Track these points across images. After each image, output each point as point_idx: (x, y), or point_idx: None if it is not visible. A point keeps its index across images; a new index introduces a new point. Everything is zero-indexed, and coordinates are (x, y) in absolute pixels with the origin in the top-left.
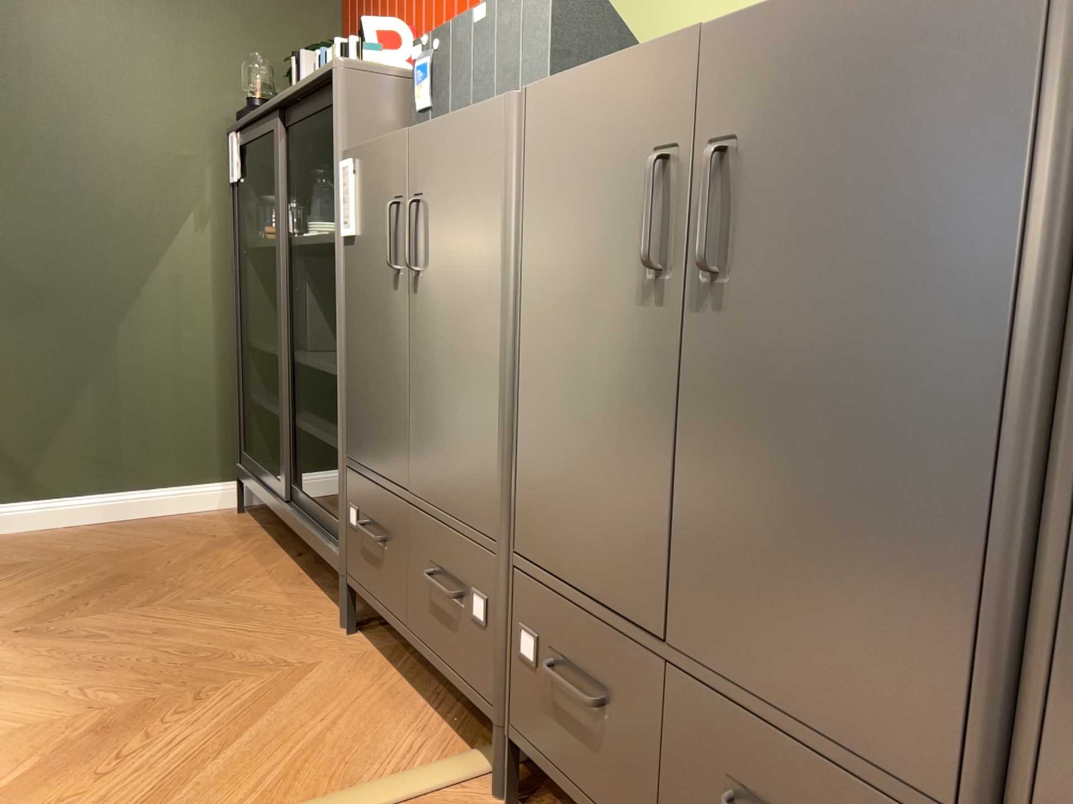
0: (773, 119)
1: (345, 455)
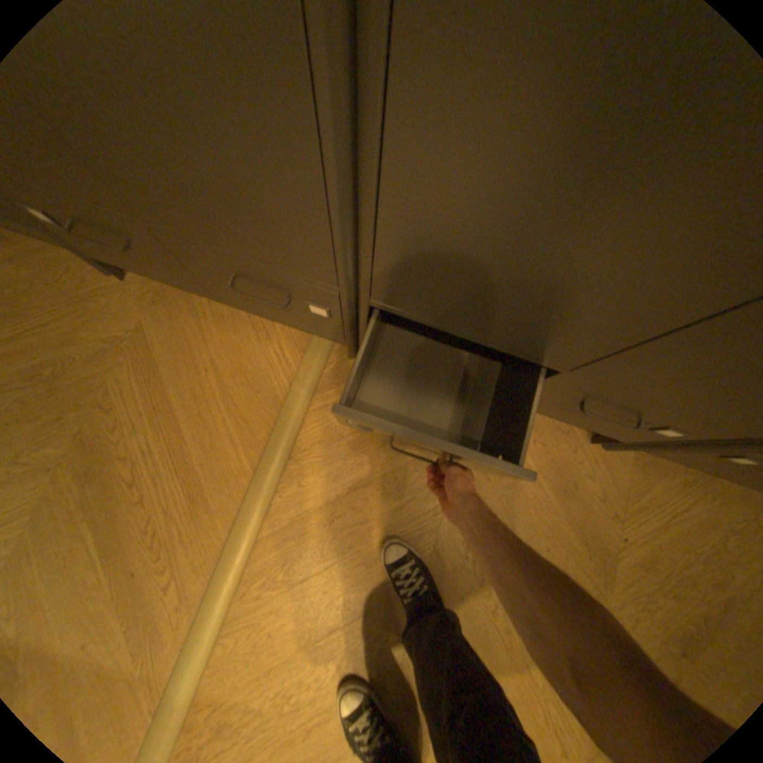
0: None
1: None
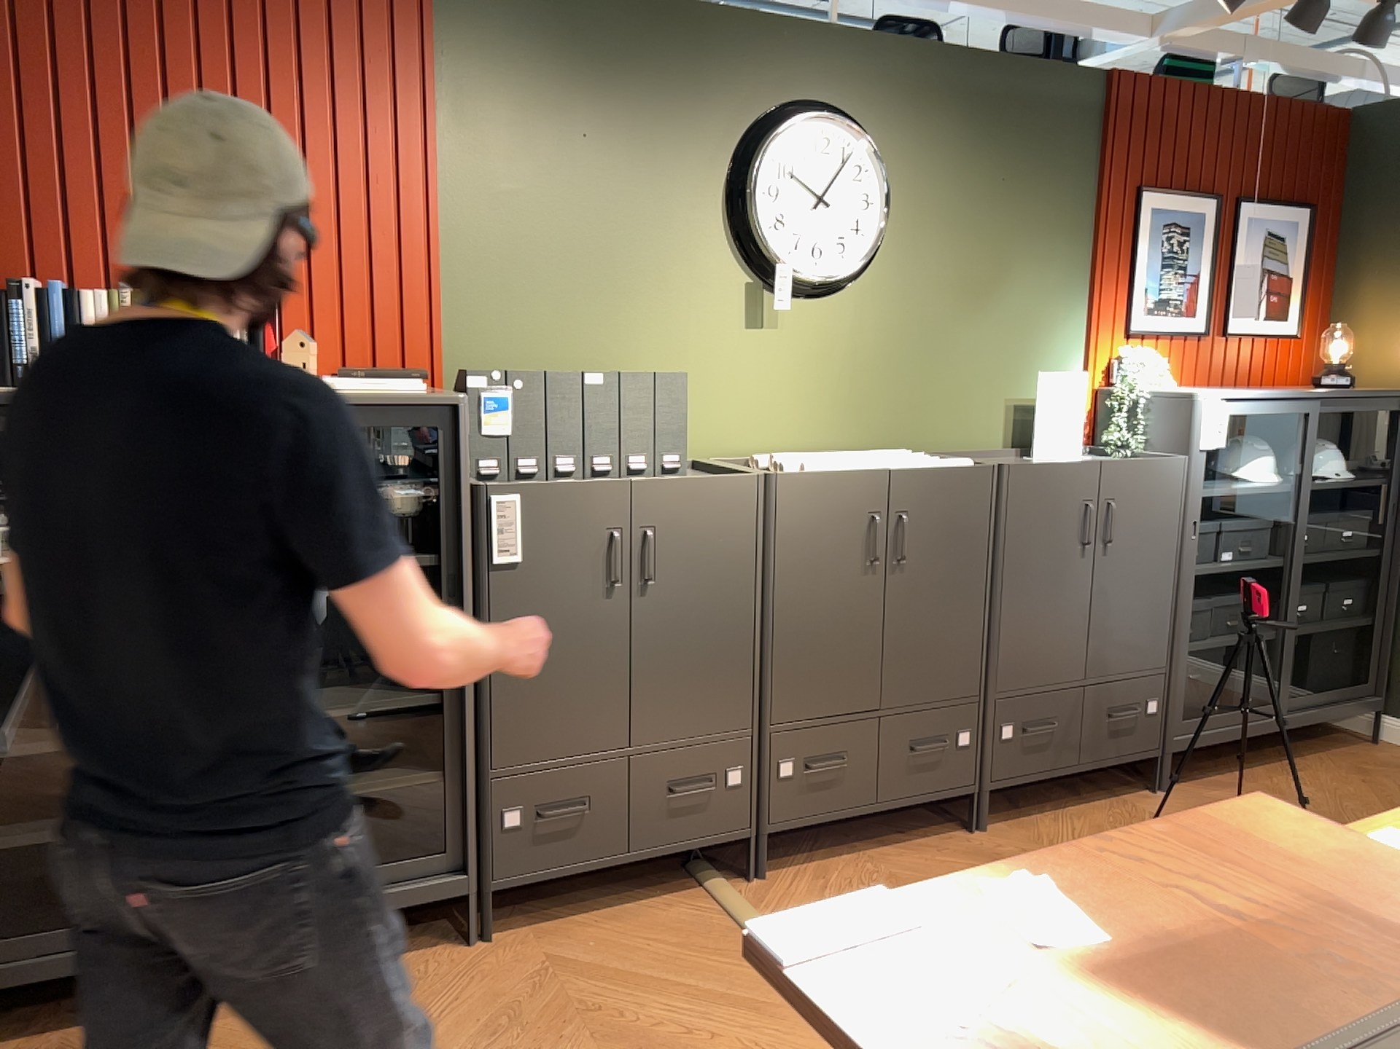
0: (922, 508)
1: (489, 769)
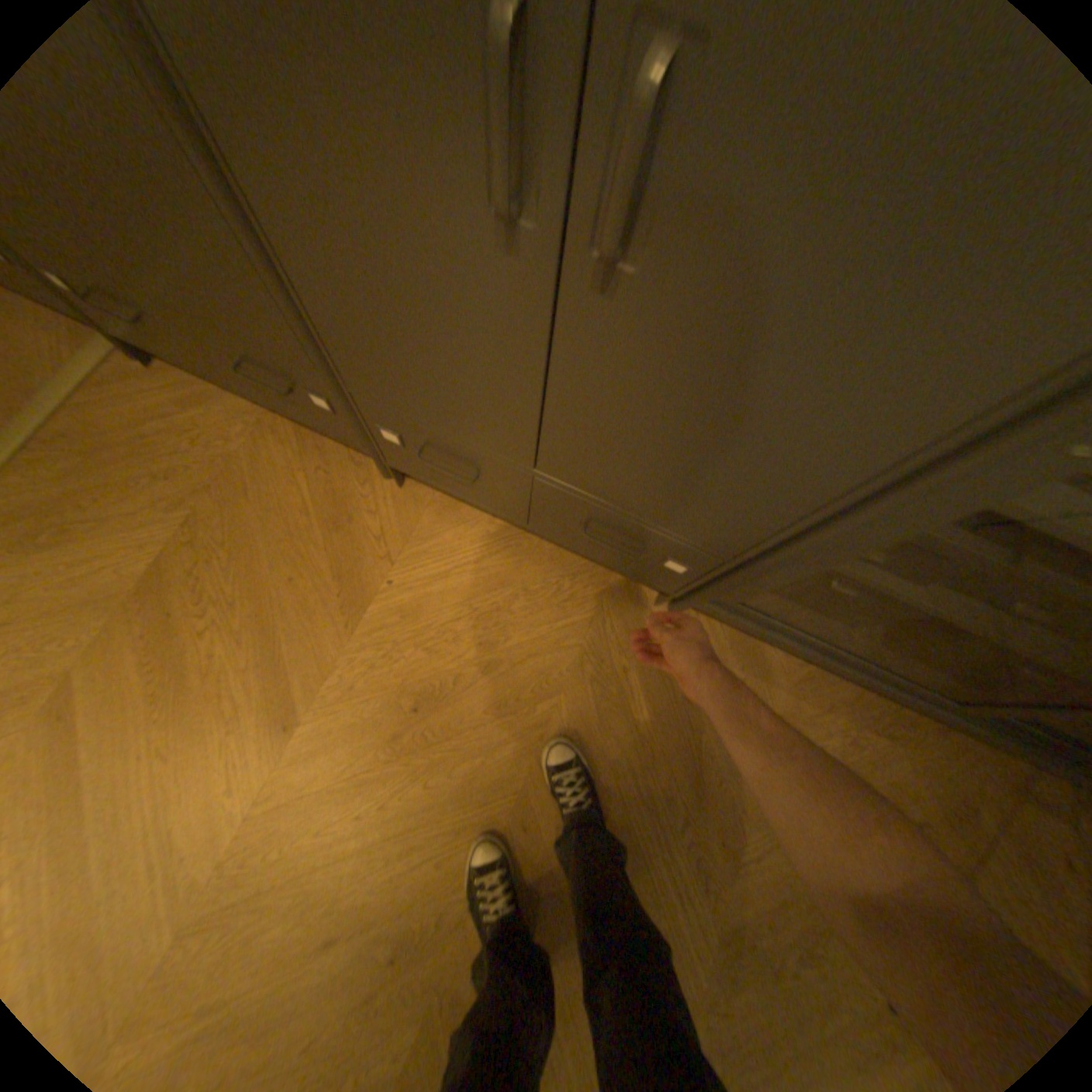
0: None
1: None
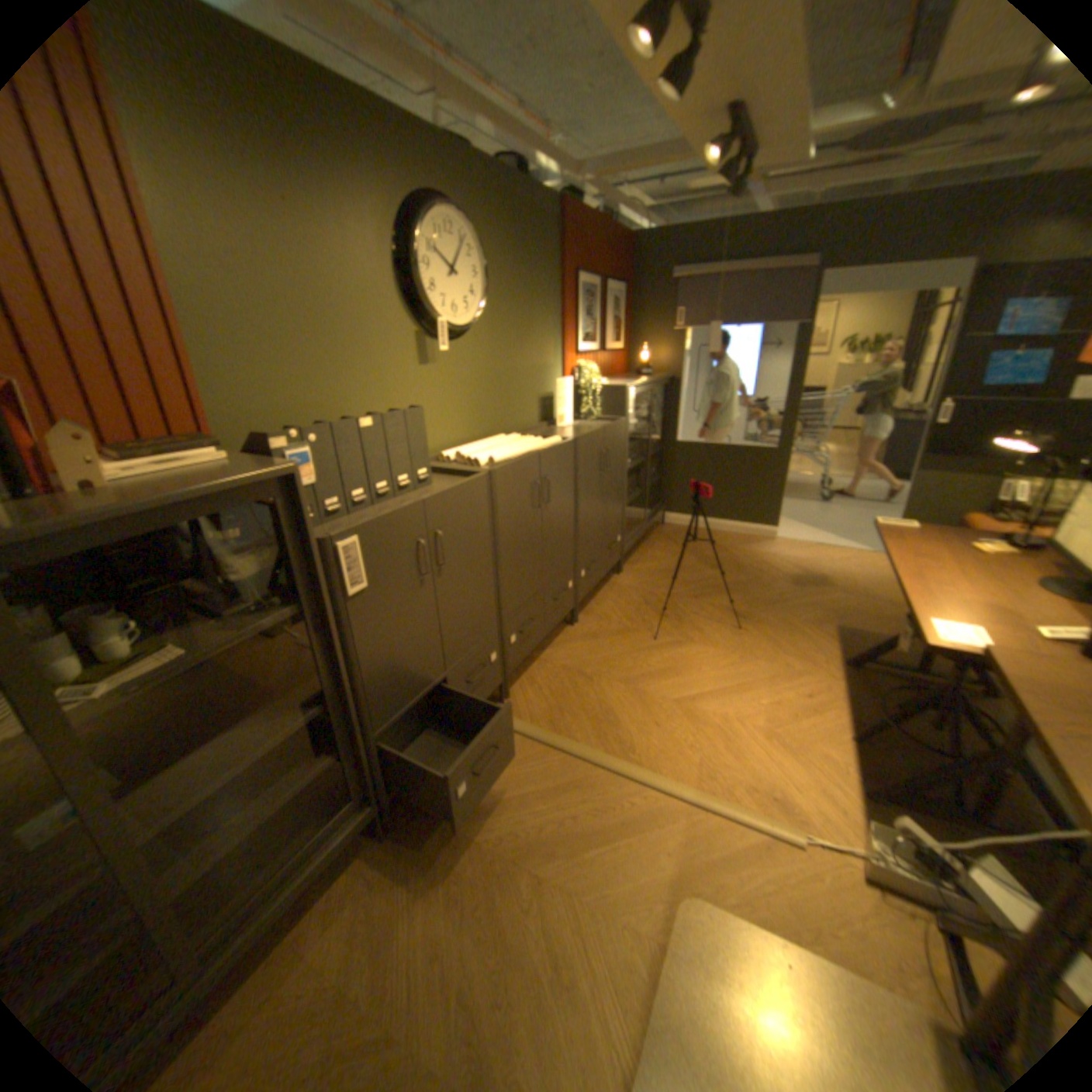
0: (552, 471)
1: (375, 733)
